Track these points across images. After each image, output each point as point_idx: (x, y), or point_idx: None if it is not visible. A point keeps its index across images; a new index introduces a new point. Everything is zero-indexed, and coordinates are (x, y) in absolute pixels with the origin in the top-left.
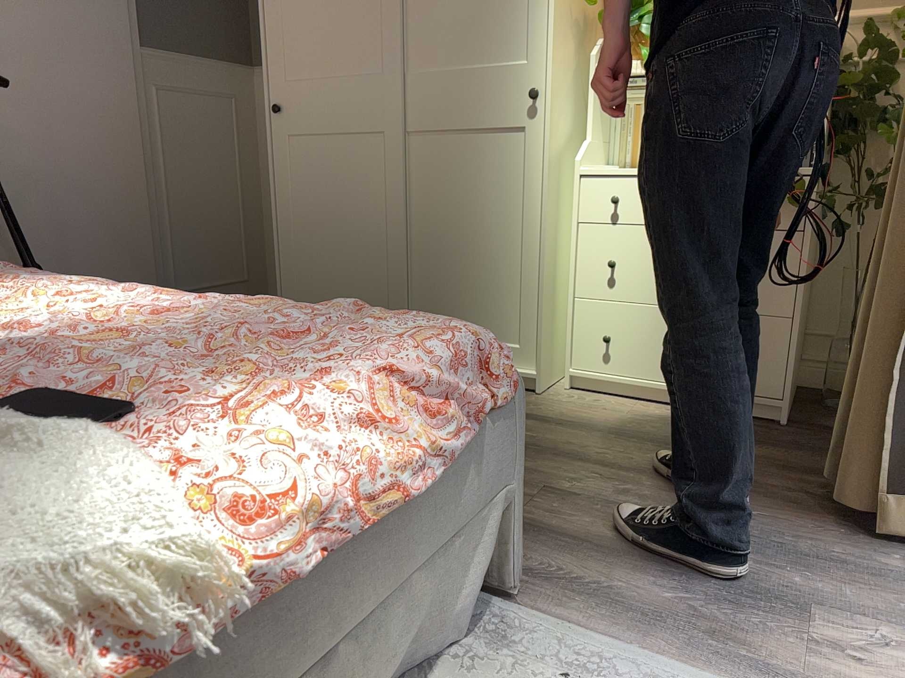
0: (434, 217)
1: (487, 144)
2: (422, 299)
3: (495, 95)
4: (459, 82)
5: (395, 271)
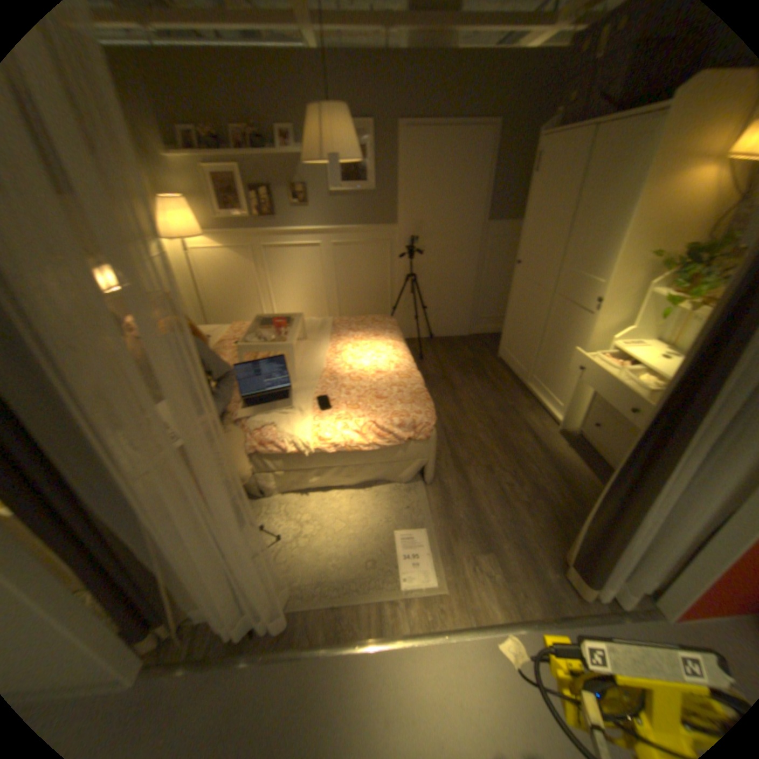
0: (554, 334)
1: (580, 312)
2: (541, 365)
3: (589, 292)
4: (579, 278)
5: (534, 349)
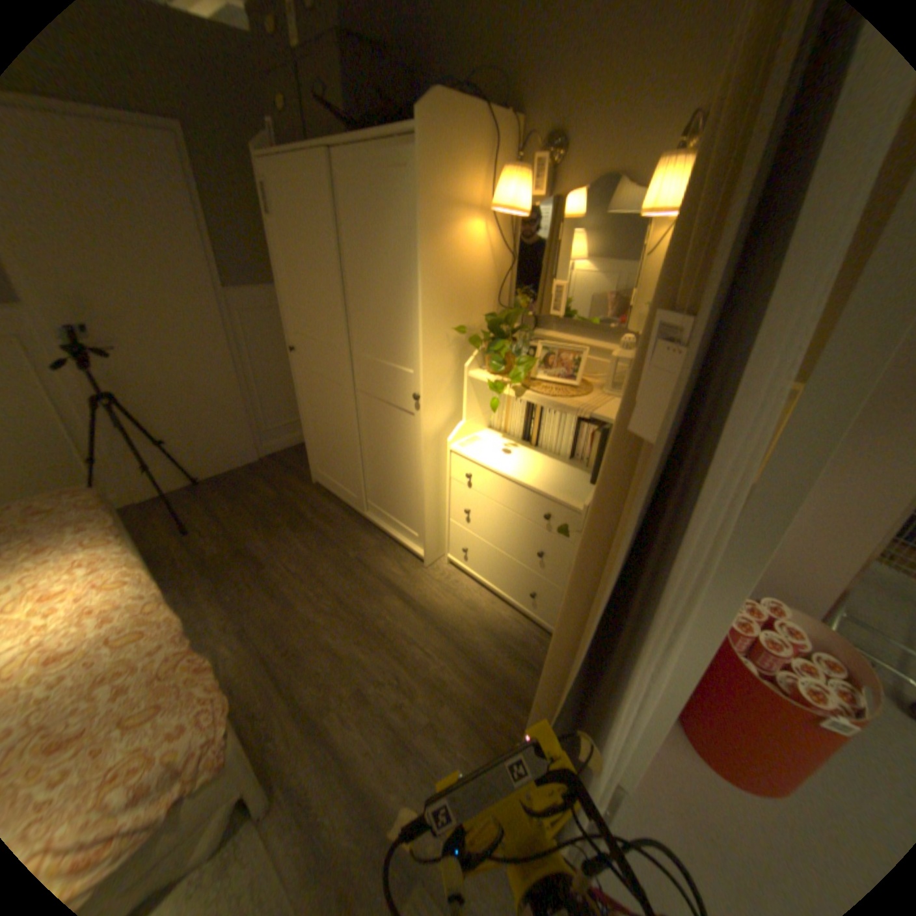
0: (374, 444)
1: (397, 413)
2: (372, 485)
3: (399, 386)
4: (380, 368)
5: (357, 467)
